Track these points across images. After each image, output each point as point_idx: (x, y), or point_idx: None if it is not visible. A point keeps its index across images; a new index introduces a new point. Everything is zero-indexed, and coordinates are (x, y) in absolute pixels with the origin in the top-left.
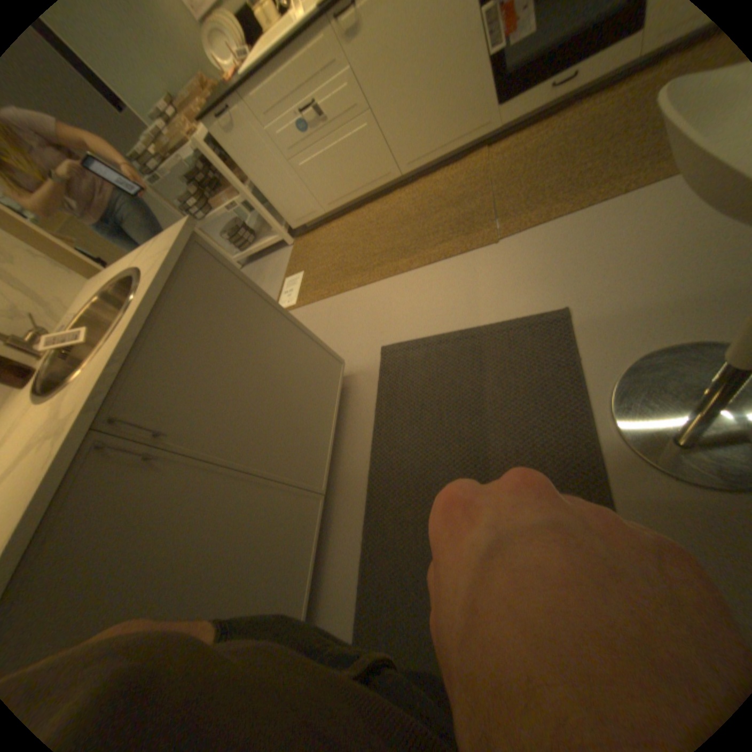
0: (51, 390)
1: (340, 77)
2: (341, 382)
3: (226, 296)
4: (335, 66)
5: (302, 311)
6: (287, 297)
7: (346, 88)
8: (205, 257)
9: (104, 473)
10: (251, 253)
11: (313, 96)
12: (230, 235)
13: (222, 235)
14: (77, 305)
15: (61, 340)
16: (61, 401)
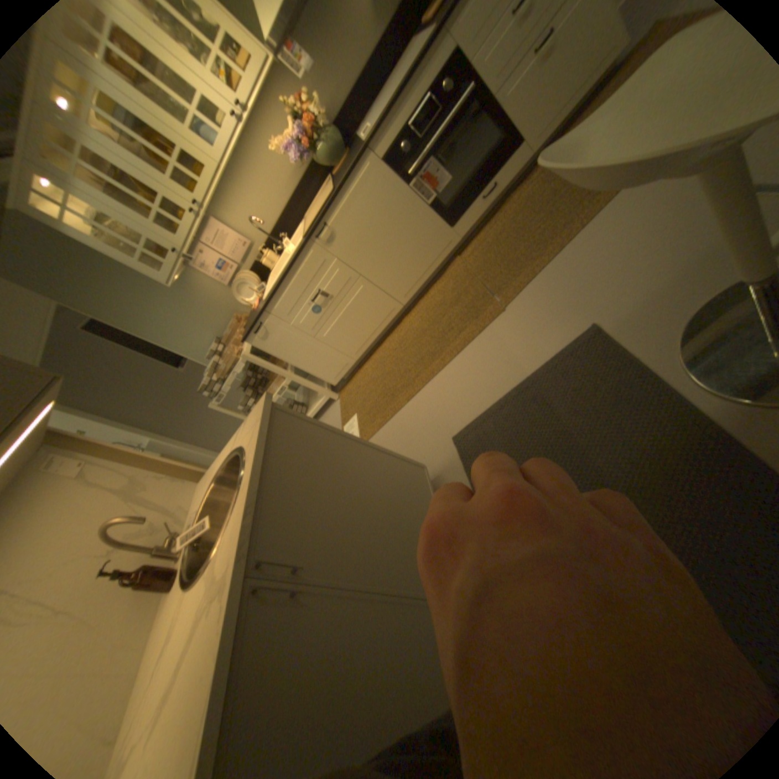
0: (196, 577)
1: (334, 267)
2: (431, 484)
3: (309, 439)
4: (327, 262)
5: None
6: None
7: (340, 271)
8: (286, 415)
9: (265, 614)
10: None
11: (319, 287)
12: None
13: None
14: (196, 503)
15: (193, 533)
16: (213, 567)
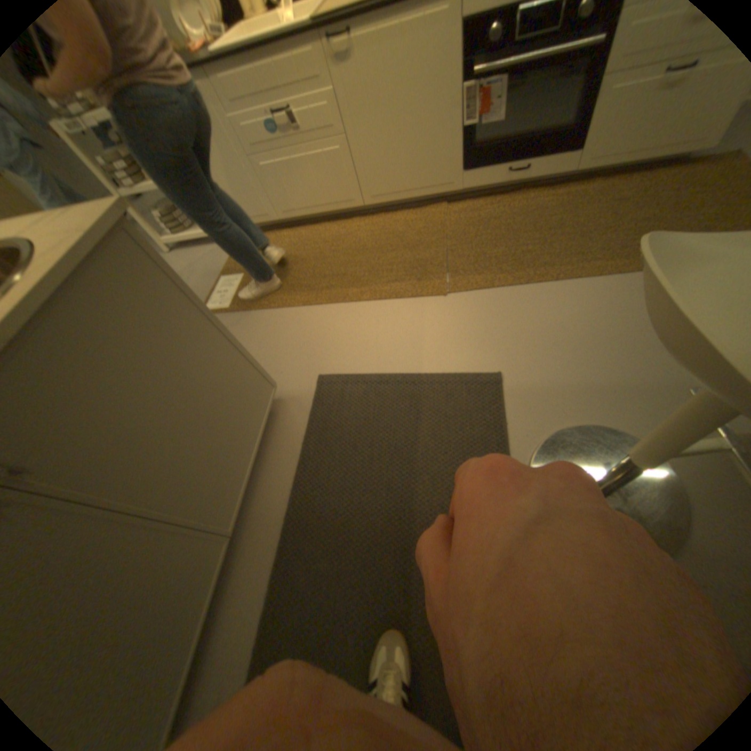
0: None
1: (321, 93)
2: (269, 407)
3: (149, 297)
4: (317, 80)
5: (234, 316)
6: (219, 296)
7: (324, 106)
8: (131, 246)
9: None
10: (184, 237)
11: (288, 101)
12: (161, 212)
13: (151, 209)
14: None
15: None
16: None
